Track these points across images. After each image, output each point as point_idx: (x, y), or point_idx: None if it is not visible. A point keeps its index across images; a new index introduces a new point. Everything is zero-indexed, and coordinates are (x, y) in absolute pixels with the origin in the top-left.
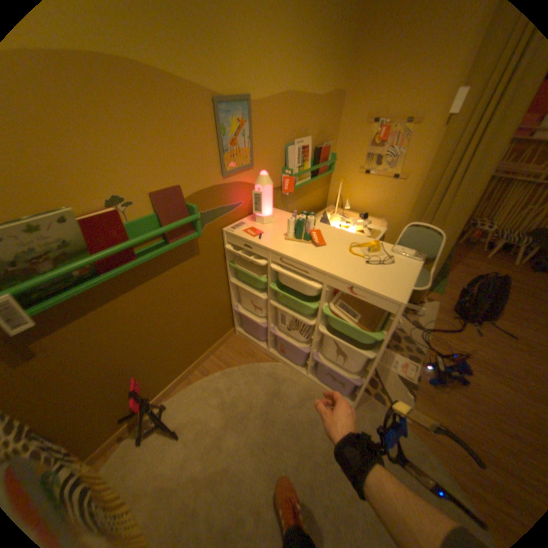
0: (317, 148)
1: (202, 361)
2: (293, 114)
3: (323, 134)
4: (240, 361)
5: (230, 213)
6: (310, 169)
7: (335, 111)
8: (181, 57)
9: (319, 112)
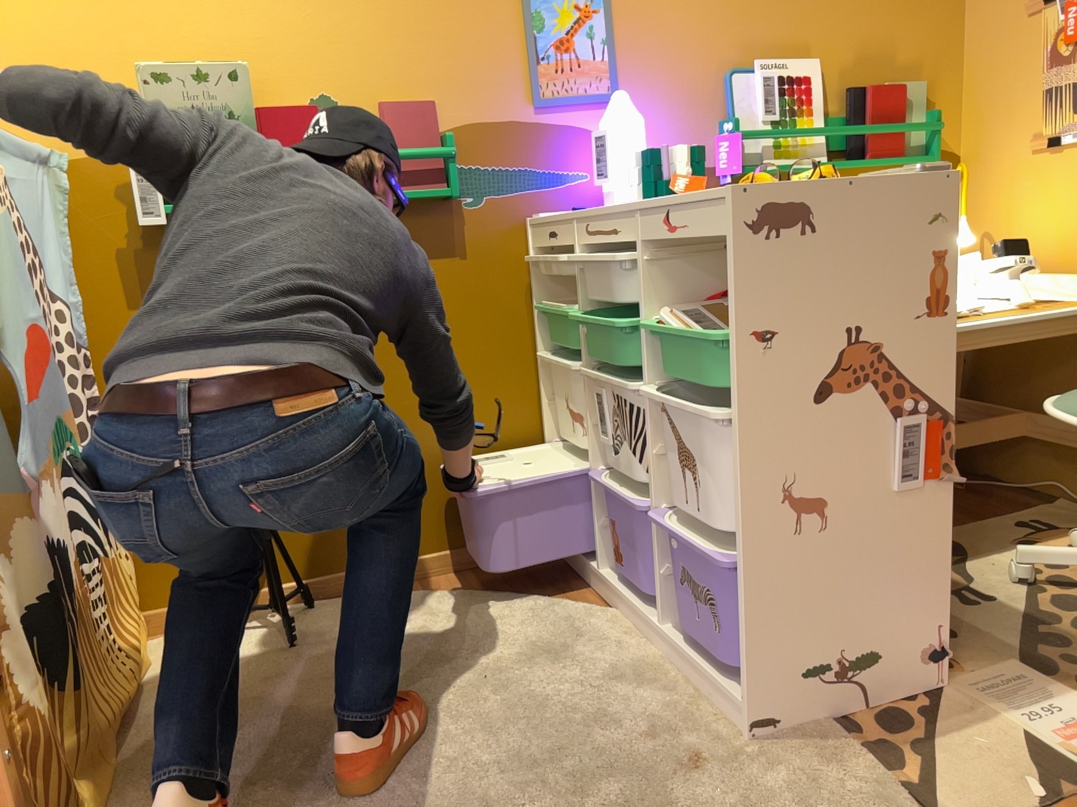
0: (849, 89)
1: (439, 569)
2: (745, 8)
3: (880, 63)
4: (521, 591)
5: (550, 189)
6: (820, 134)
7: (925, 9)
8: None
9: (852, 9)
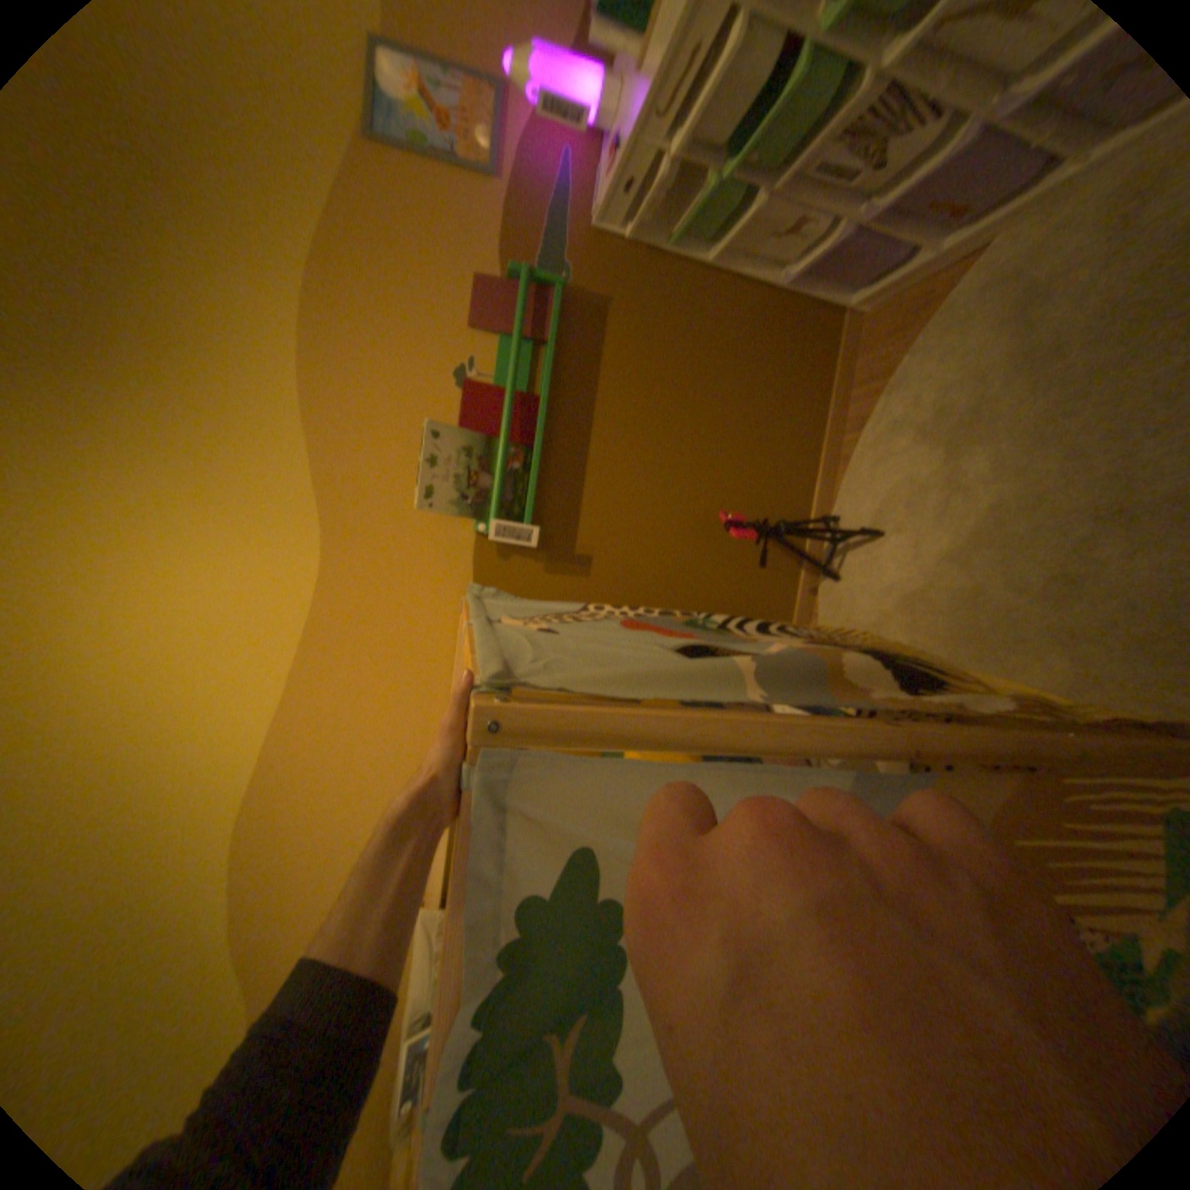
0: None
1: (845, 414)
2: None
3: None
4: (911, 340)
5: (572, 189)
6: None
7: None
8: (305, 173)
9: None
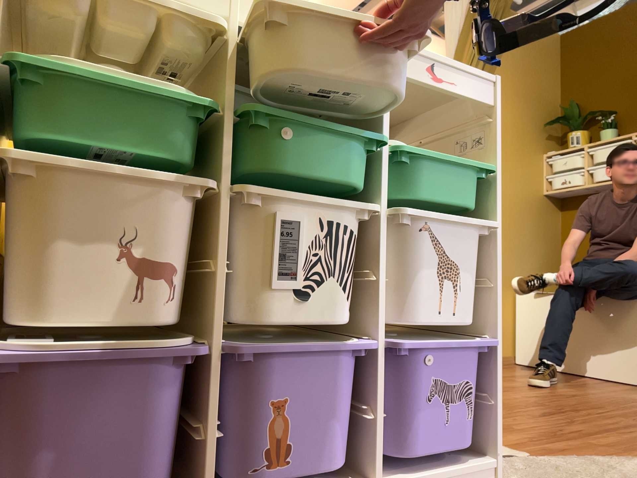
0: None
1: None
2: None
3: None
4: None
5: None
6: None
7: None
8: None
9: None
